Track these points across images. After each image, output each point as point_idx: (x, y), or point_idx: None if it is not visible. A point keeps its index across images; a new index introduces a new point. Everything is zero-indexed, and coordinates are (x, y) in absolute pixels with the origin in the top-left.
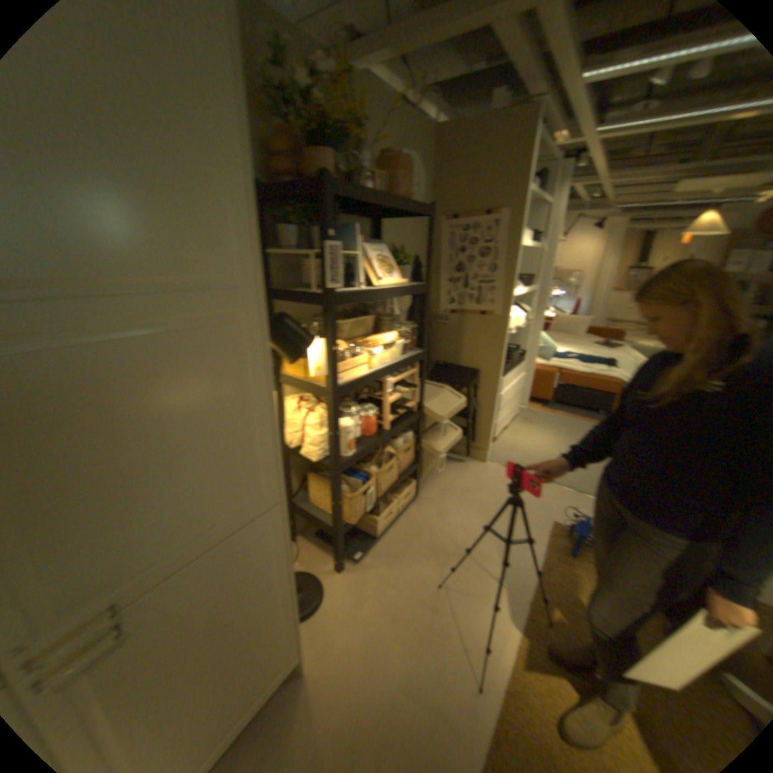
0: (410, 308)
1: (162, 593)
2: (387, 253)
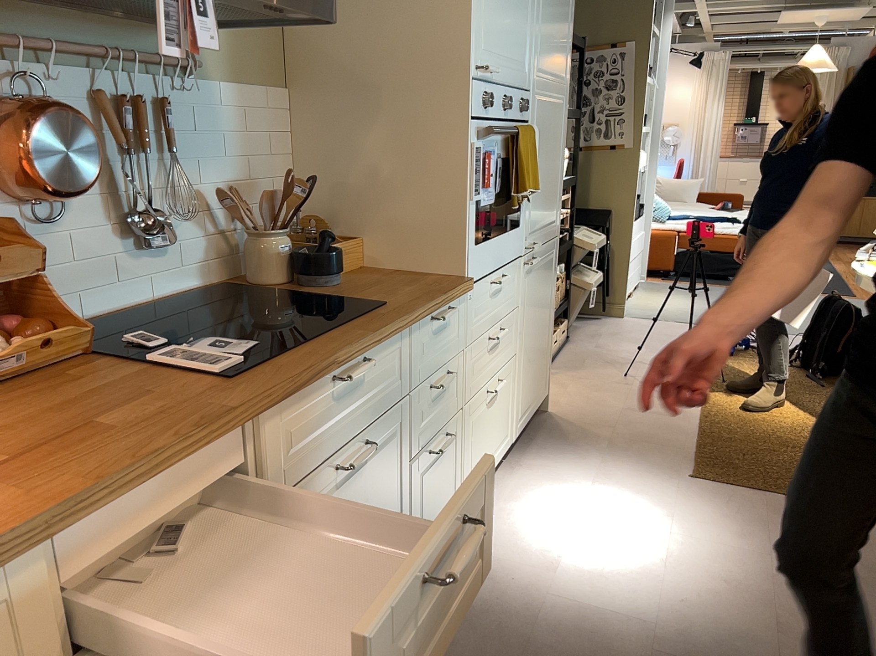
0: None
1: (539, 252)
2: None
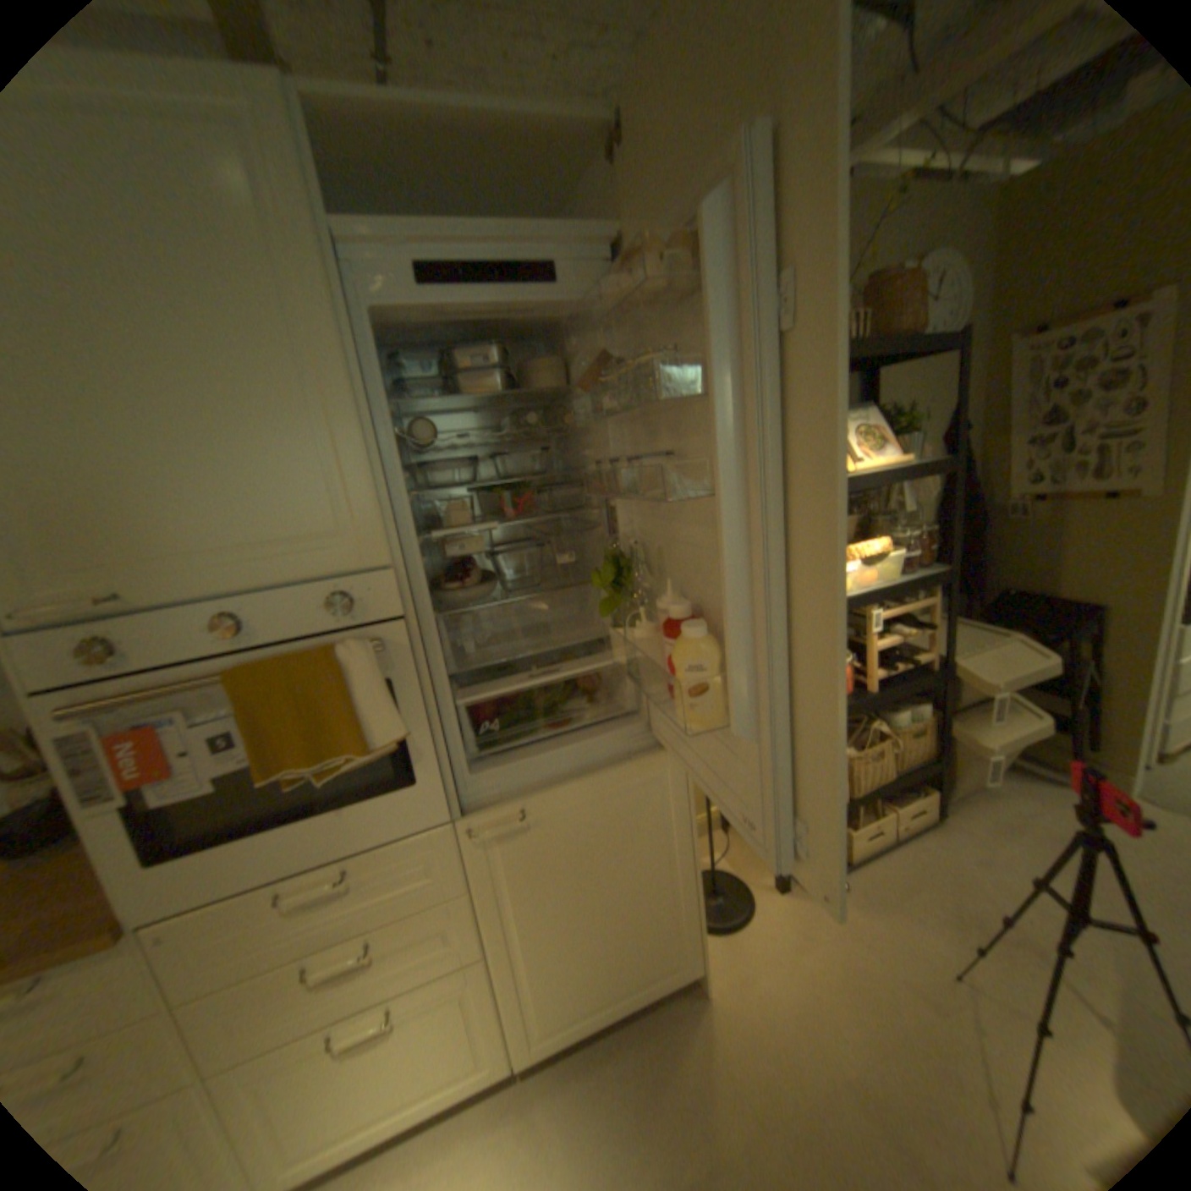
0: (941, 496)
1: (555, 798)
2: (874, 420)
